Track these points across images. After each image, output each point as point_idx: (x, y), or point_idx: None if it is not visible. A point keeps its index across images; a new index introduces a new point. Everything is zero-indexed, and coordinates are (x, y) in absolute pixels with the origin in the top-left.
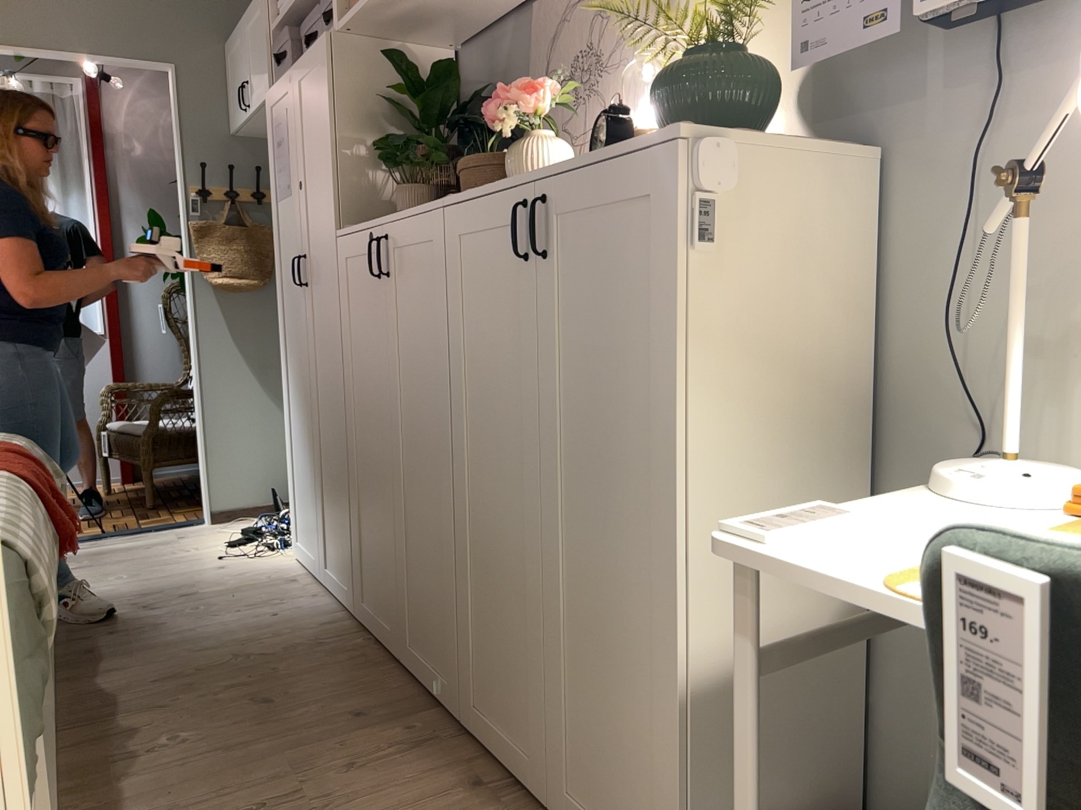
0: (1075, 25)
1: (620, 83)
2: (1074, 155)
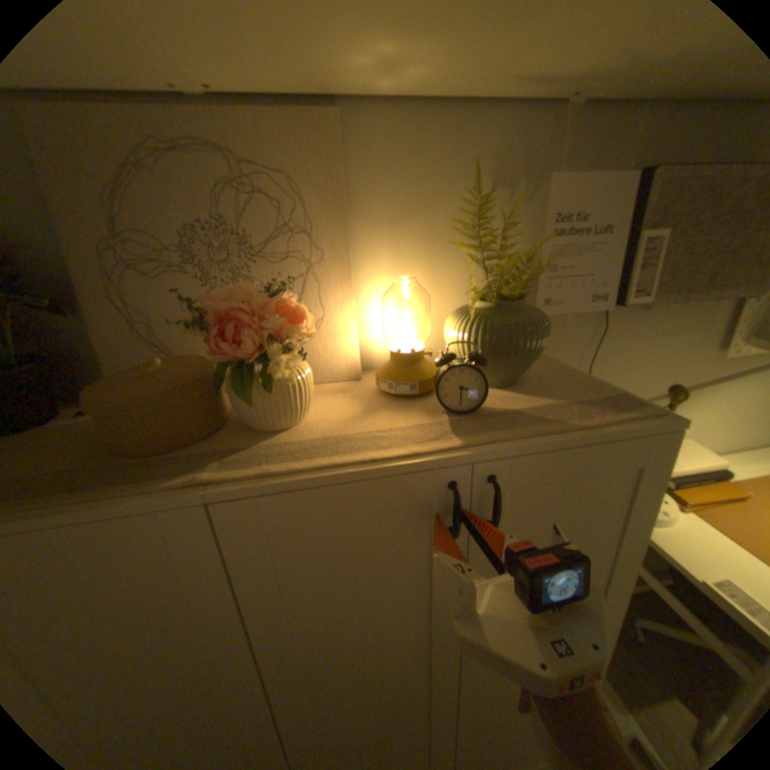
0: (629, 304)
1: (294, 275)
2: (619, 358)
